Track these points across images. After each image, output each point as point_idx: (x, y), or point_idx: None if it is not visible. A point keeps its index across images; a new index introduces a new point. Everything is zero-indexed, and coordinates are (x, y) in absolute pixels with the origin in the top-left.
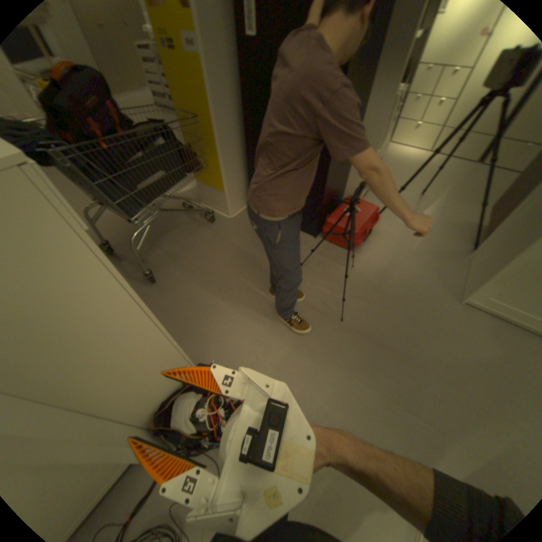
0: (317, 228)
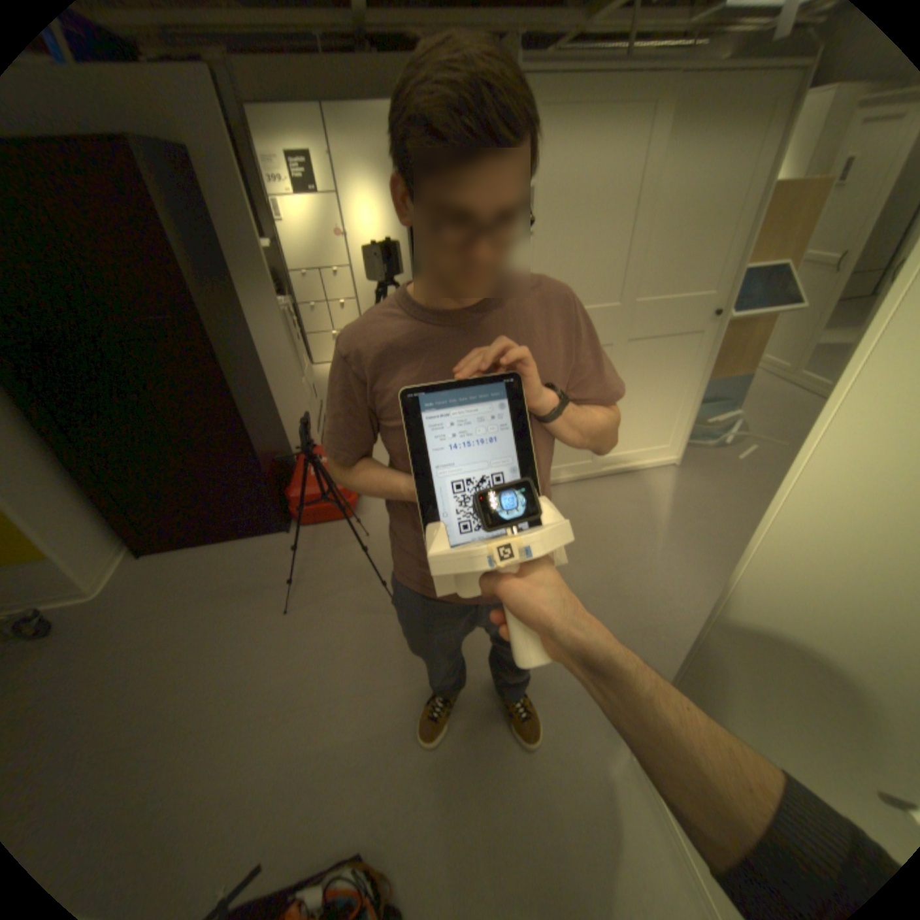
0: (280, 516)
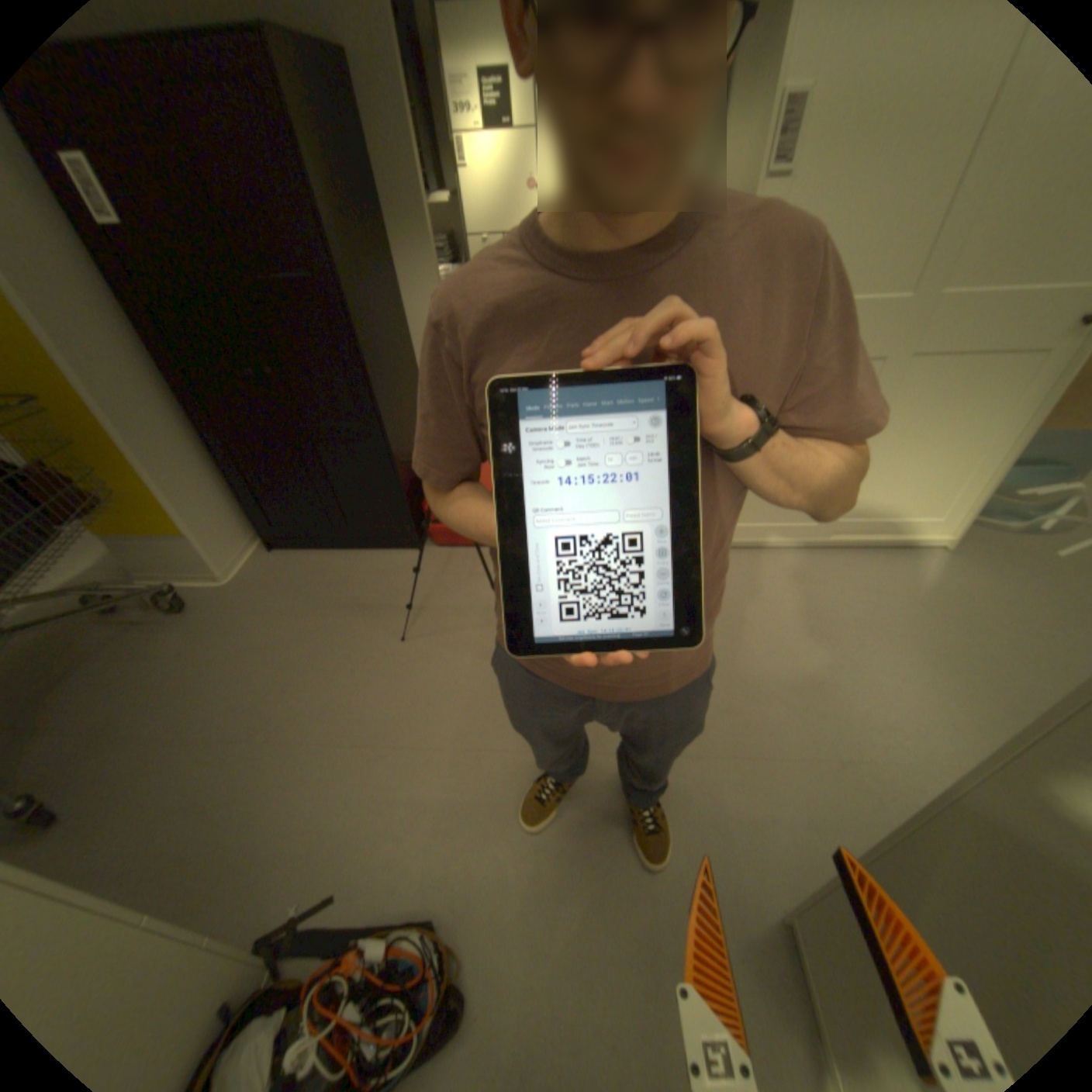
0: (414, 531)
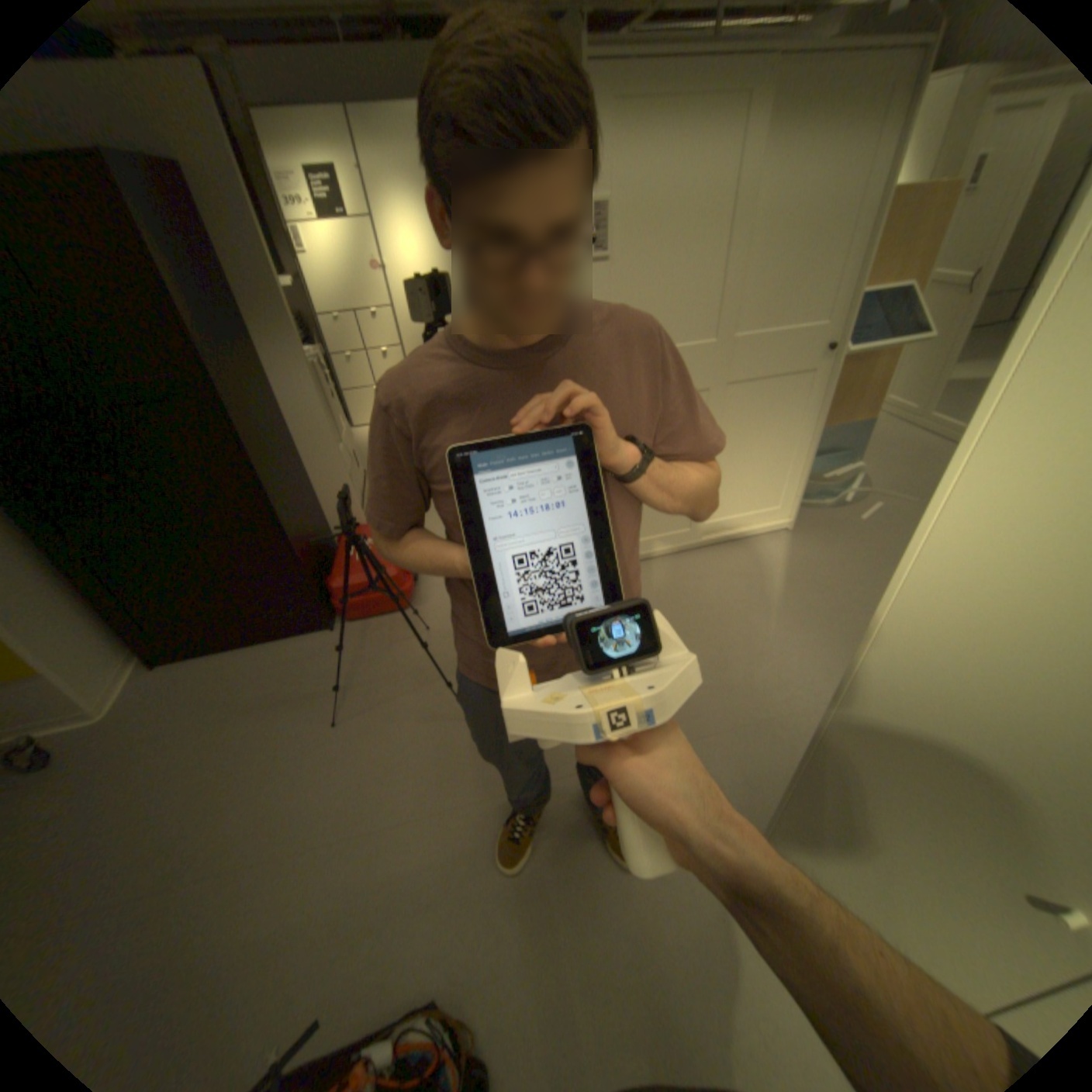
0: (321, 611)
